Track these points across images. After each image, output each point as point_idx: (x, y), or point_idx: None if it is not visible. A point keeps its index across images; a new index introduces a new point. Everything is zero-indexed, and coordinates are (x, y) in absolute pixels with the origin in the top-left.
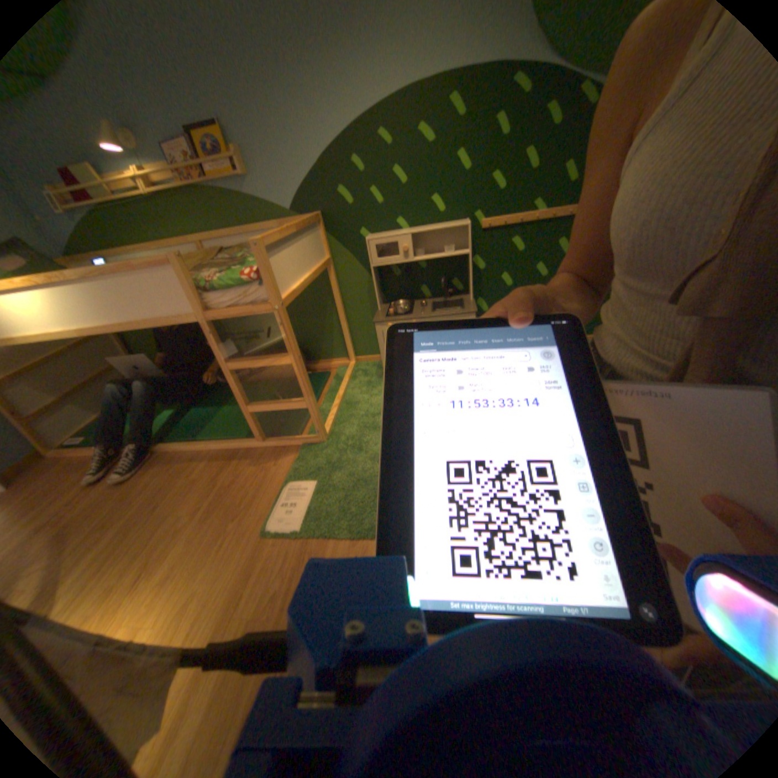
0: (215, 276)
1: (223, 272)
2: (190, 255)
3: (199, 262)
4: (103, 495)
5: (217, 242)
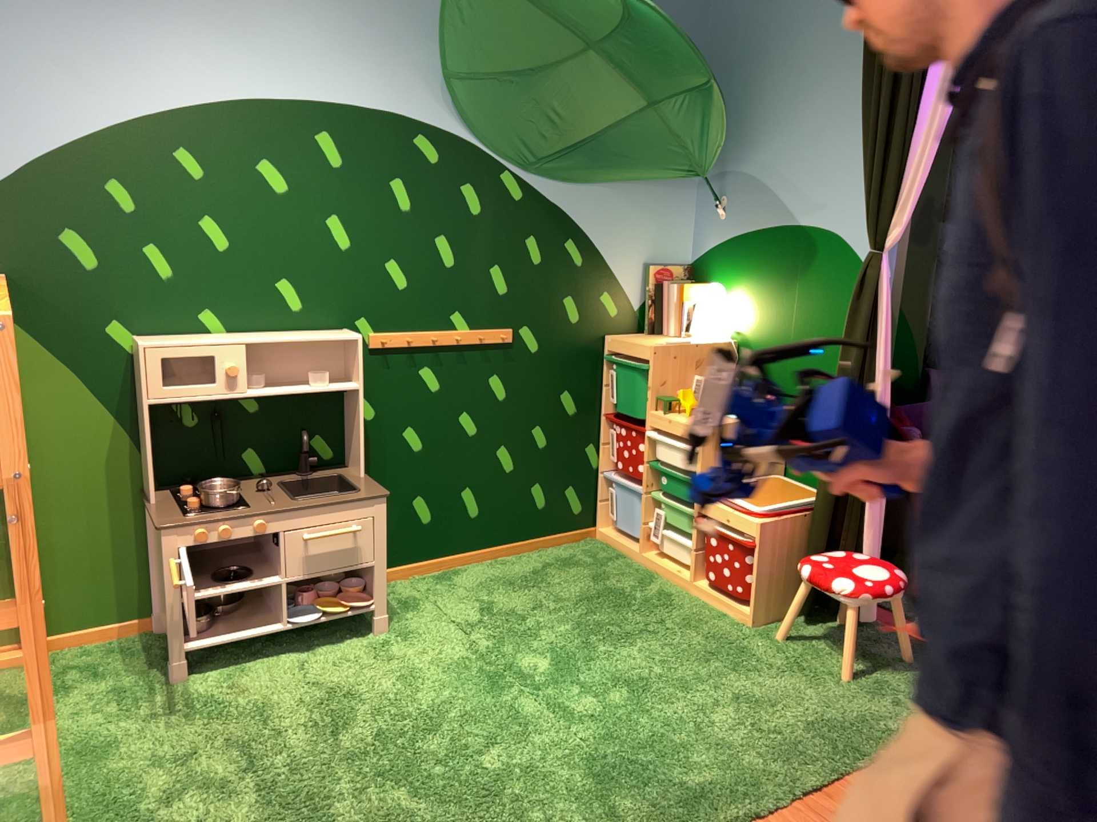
0: None
1: None
2: None
3: None
4: None
5: None
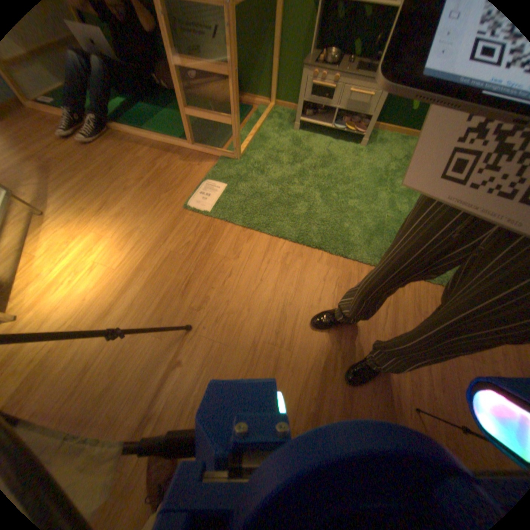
0: None
1: None
2: None
3: None
4: (73, 148)
5: None
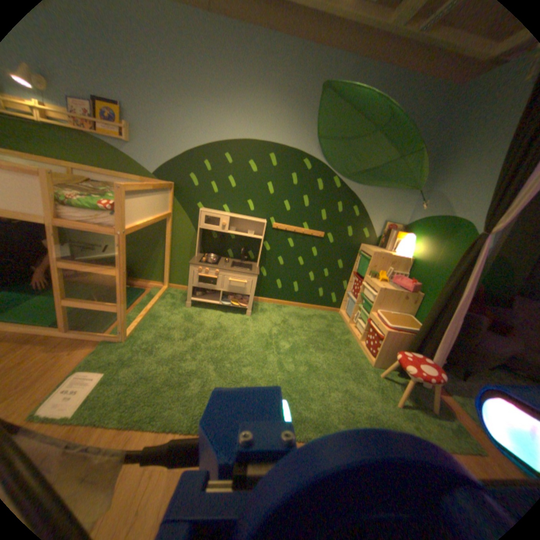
0: (75, 197)
1: (83, 196)
2: (58, 175)
3: (65, 183)
4: None
5: (86, 175)
